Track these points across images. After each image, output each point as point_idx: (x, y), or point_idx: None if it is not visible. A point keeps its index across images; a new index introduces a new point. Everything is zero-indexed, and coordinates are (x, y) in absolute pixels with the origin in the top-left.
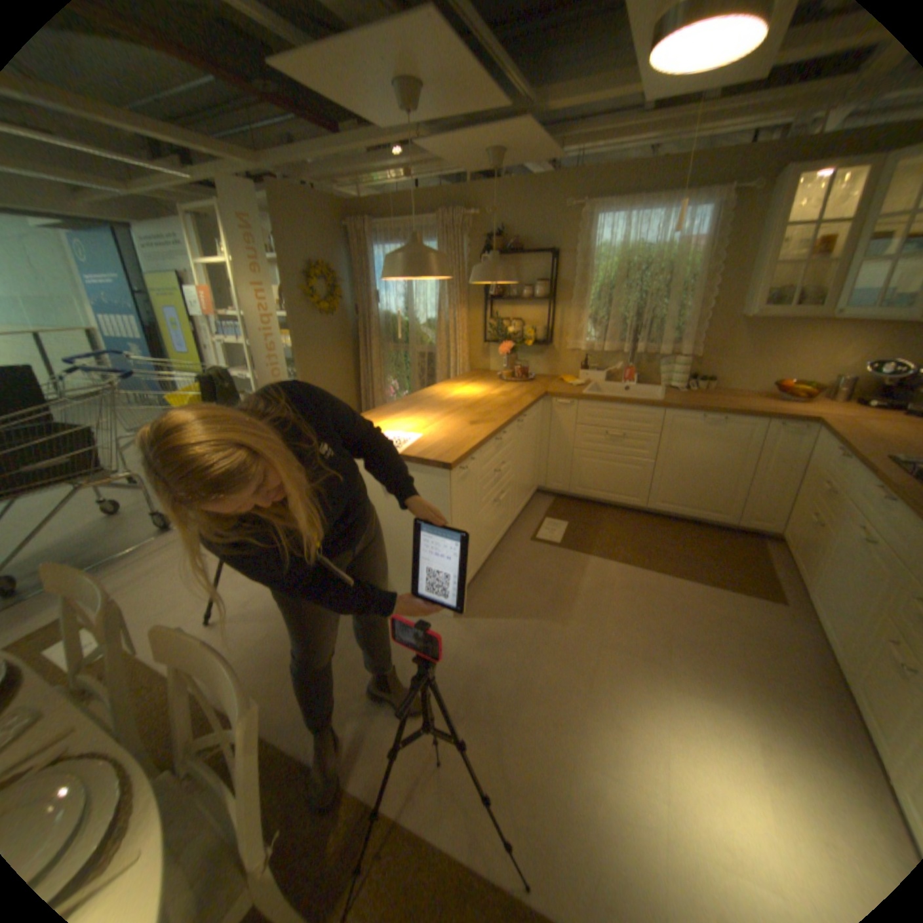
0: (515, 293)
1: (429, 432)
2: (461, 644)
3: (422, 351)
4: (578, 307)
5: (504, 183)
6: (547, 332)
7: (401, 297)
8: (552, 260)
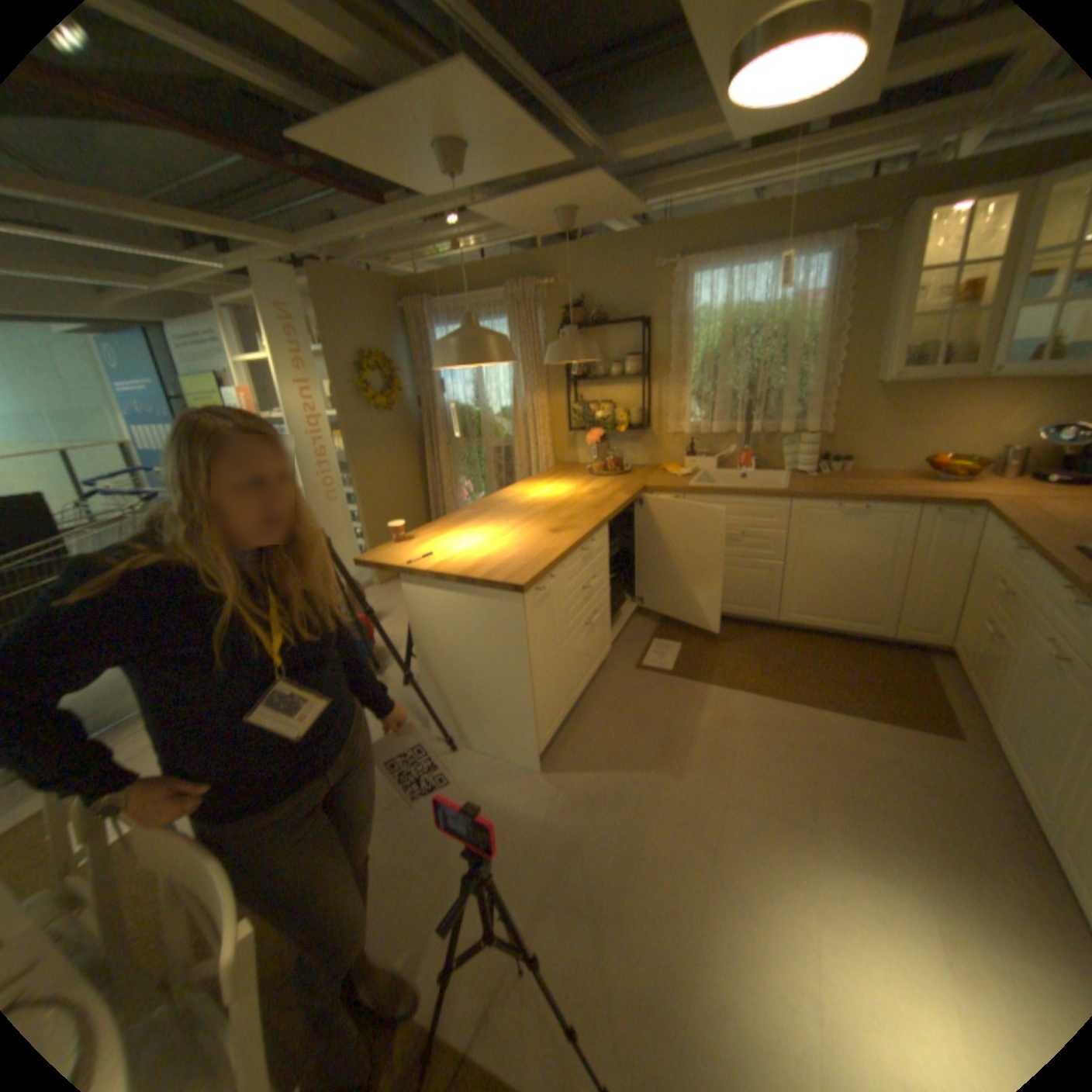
0: (603, 371)
1: (501, 544)
2: (551, 806)
3: (498, 444)
4: (678, 382)
5: (582, 245)
6: (643, 414)
7: (471, 383)
8: (643, 330)
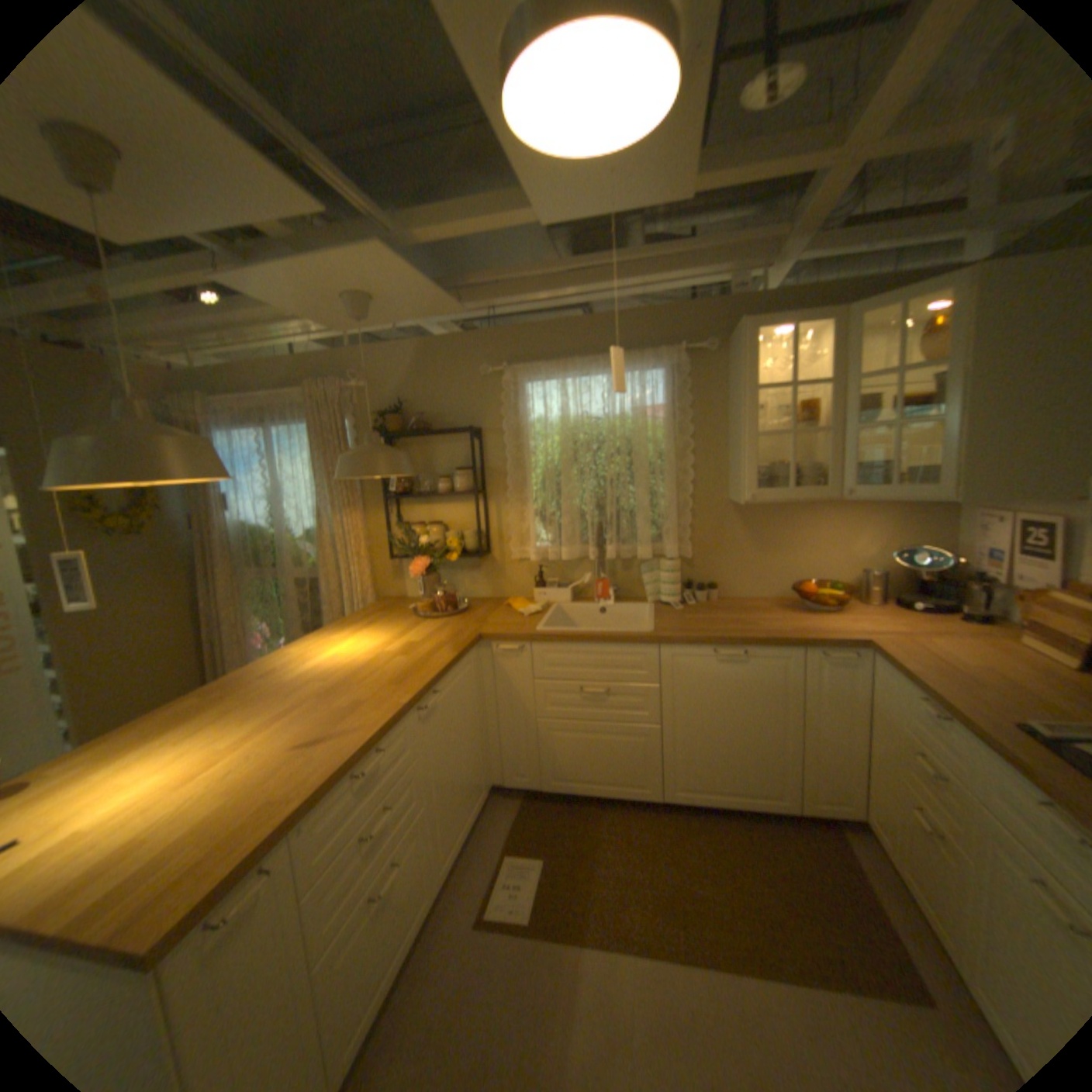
0: (430, 488)
1: (190, 795)
2: None
3: (302, 576)
4: (518, 501)
5: (396, 347)
6: (480, 539)
7: (263, 501)
8: (472, 442)
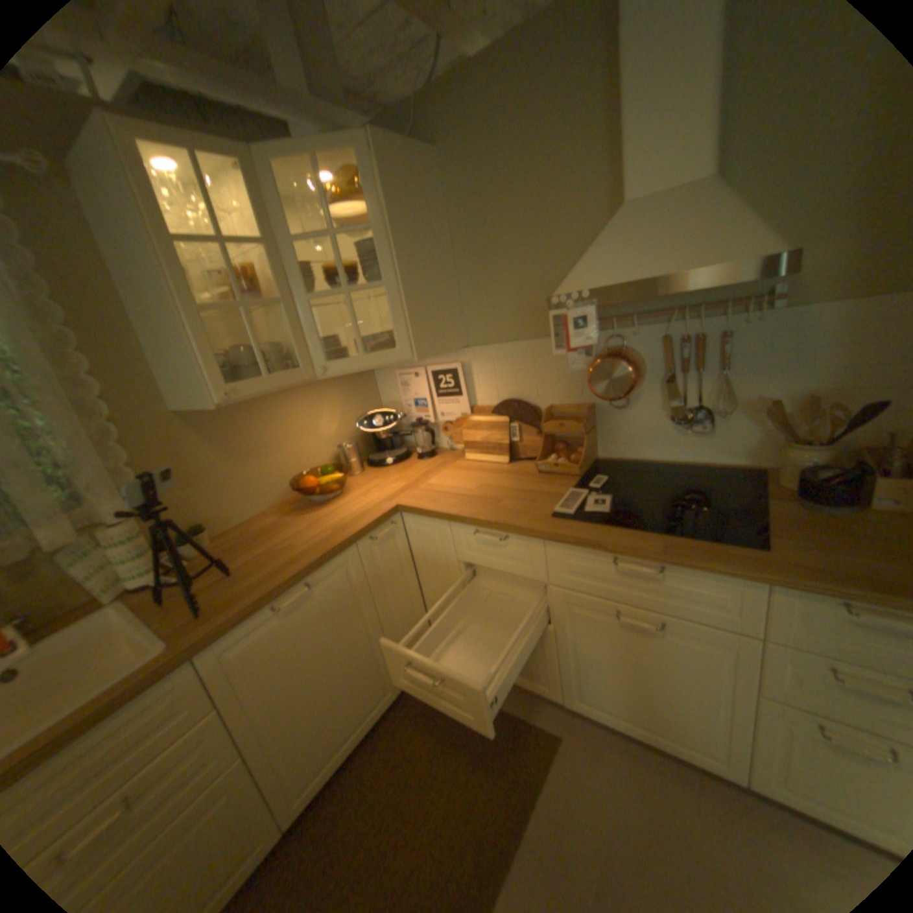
0: None
1: None
2: None
3: None
4: None
5: None
6: None
7: None
8: None
